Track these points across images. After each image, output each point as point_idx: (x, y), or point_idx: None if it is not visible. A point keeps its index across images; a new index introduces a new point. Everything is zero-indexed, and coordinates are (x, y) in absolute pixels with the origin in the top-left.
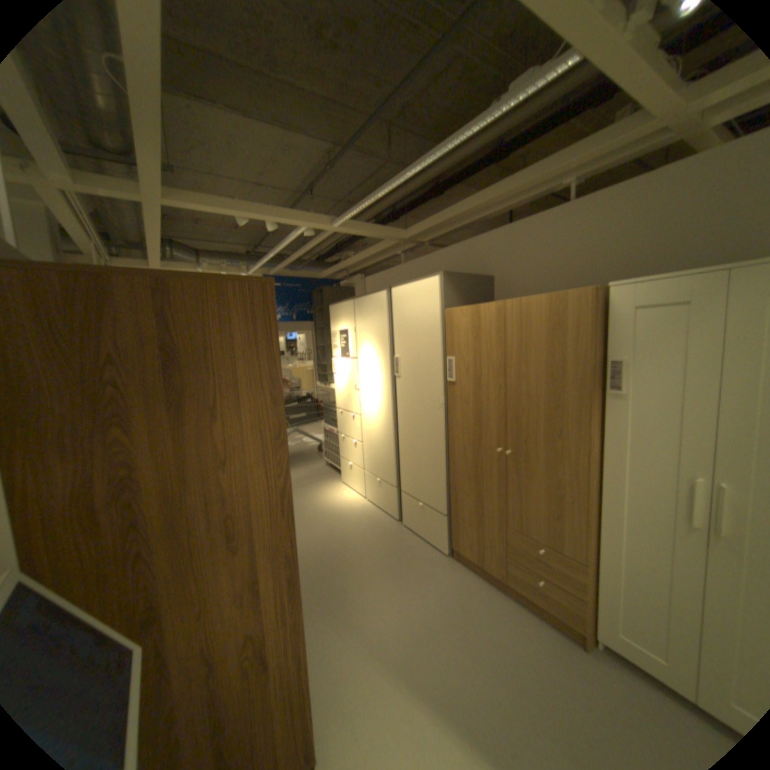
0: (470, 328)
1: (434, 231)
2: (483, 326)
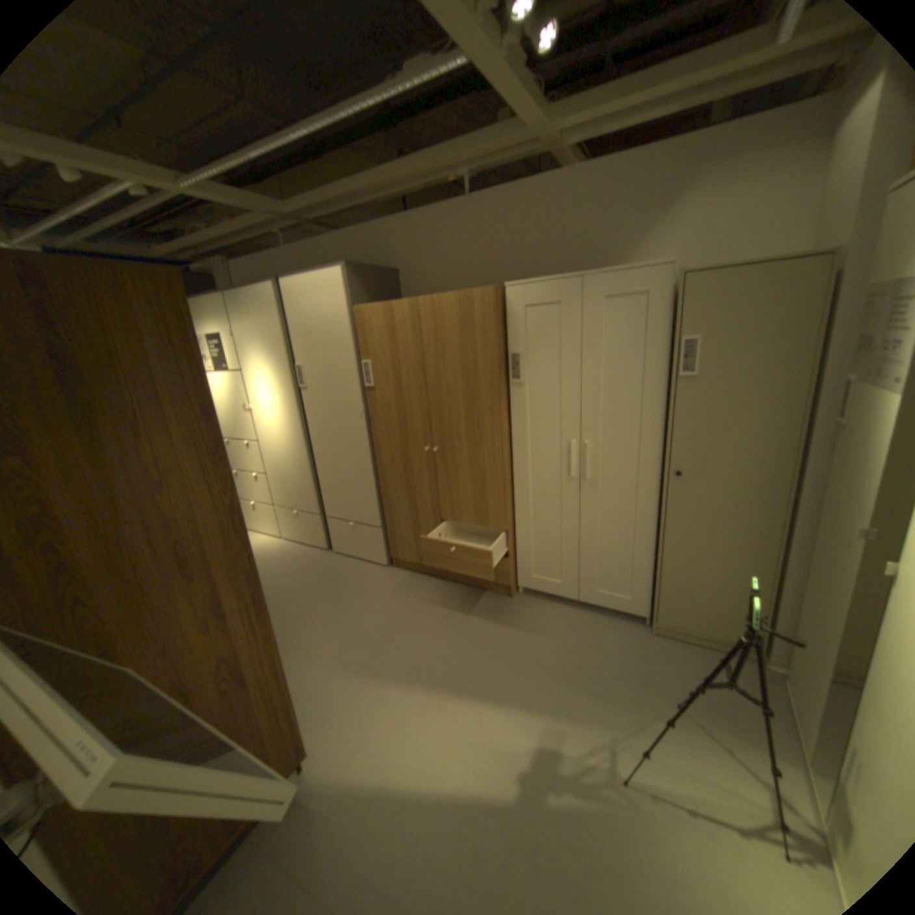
0: (384, 327)
1: (320, 207)
2: (398, 325)
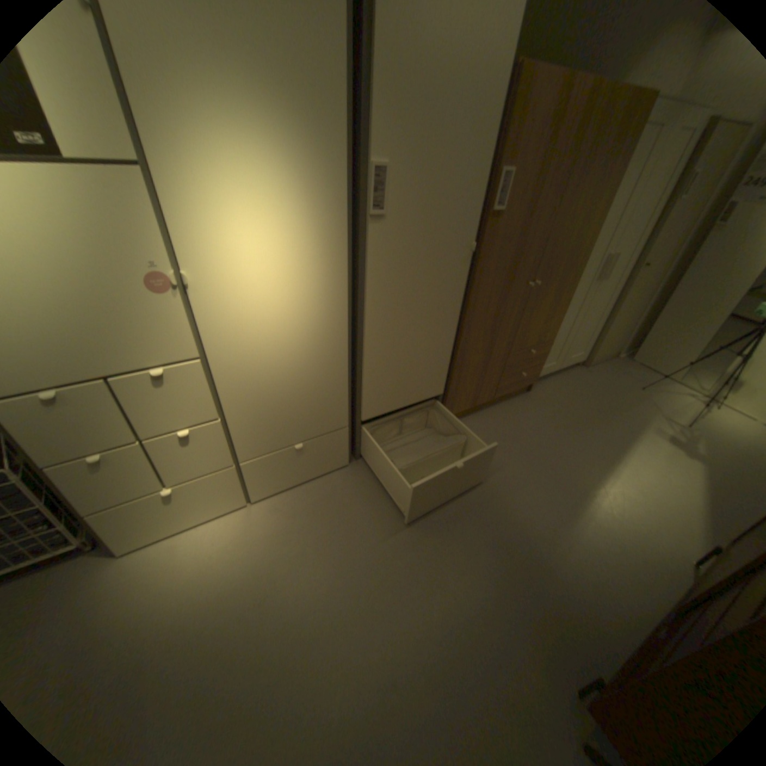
0: (551, 112)
1: None
2: (568, 114)
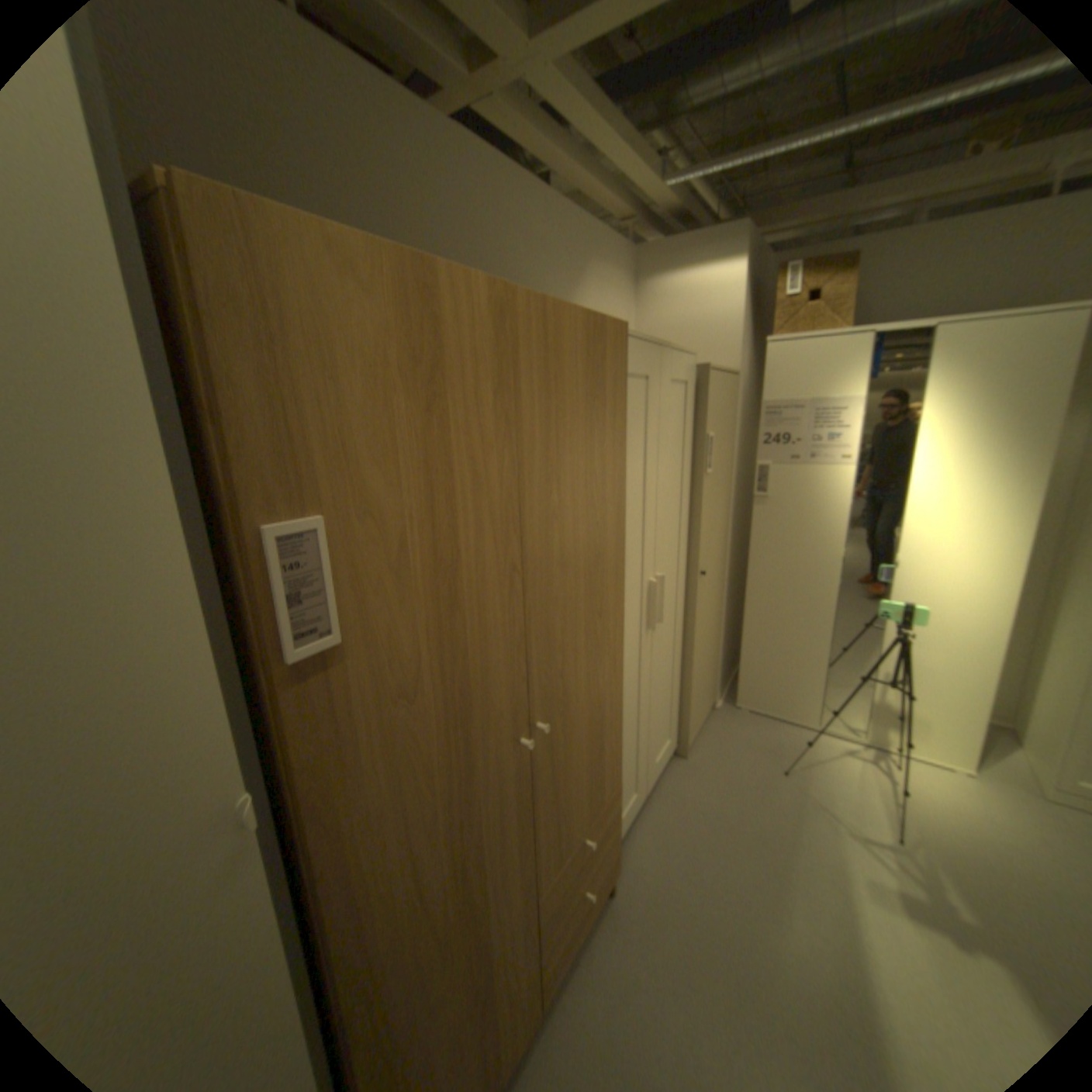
0: (392, 351)
1: None
2: (451, 358)
